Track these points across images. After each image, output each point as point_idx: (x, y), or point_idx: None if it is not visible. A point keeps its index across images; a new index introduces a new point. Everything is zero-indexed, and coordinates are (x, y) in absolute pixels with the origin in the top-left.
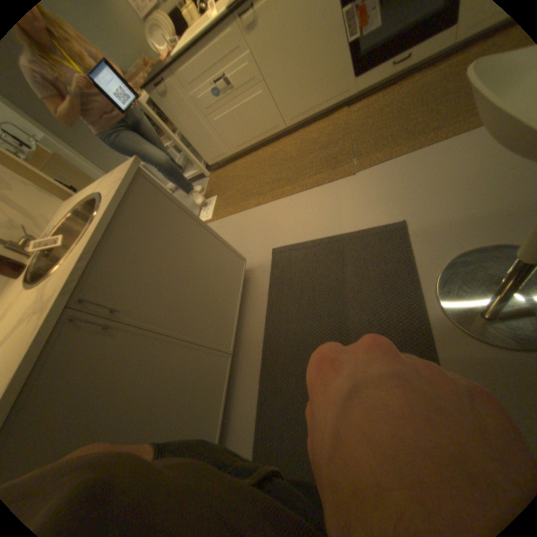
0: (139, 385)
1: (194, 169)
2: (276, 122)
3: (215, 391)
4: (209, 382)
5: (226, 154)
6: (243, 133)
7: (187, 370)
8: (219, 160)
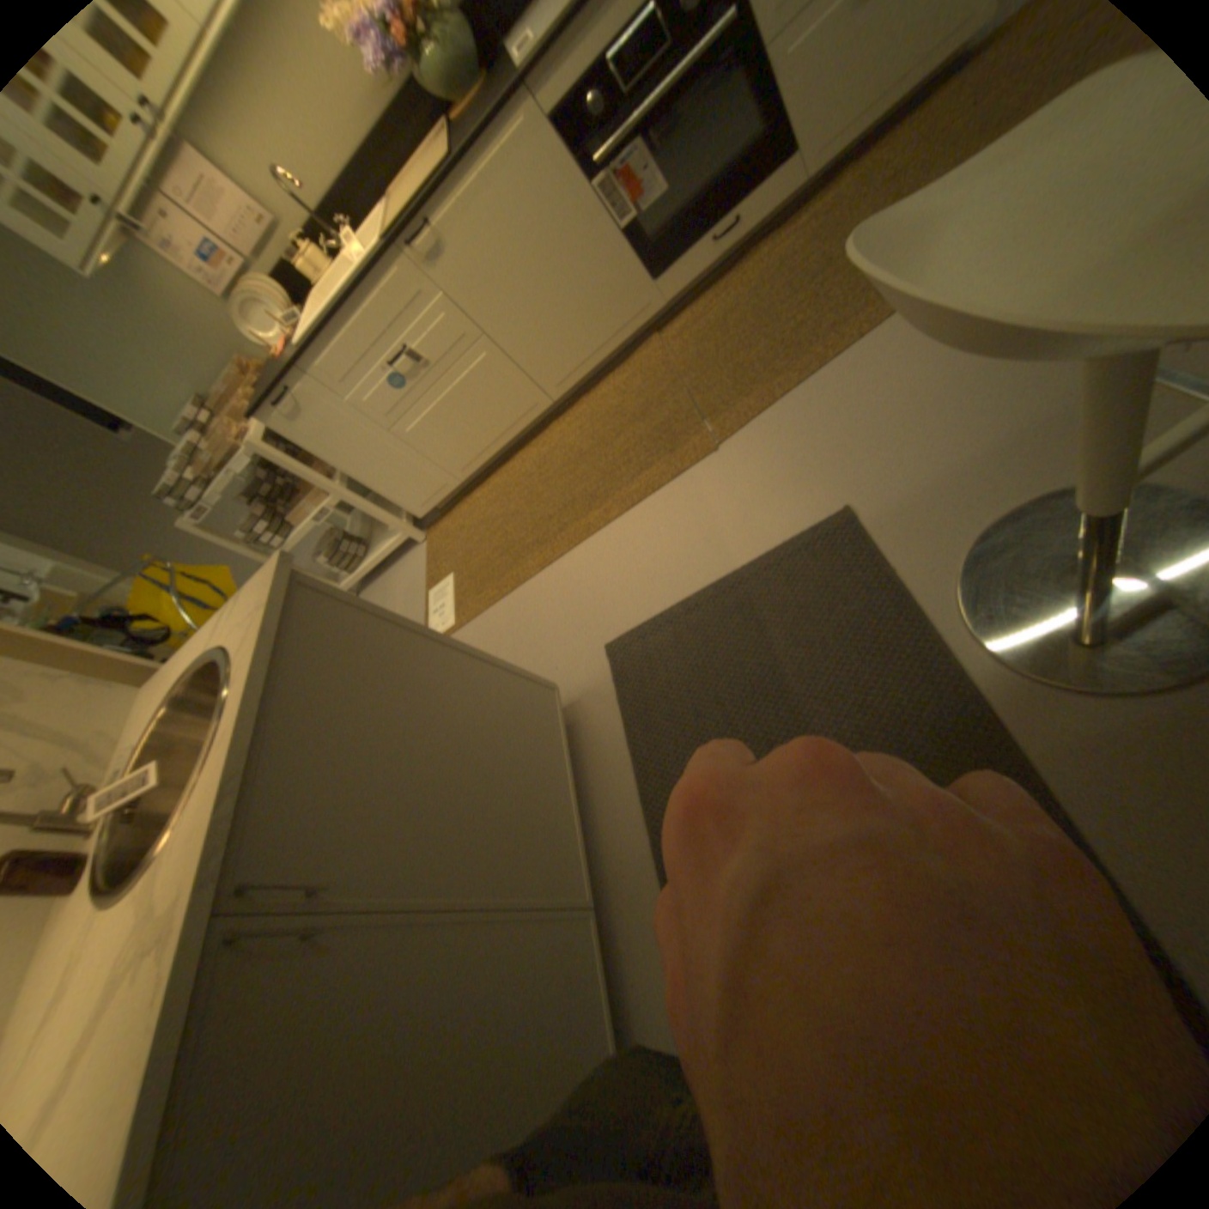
0: (415, 1051)
1: (393, 534)
2: (532, 400)
3: (584, 1012)
4: (566, 993)
5: (450, 487)
6: (473, 439)
7: (509, 979)
8: (439, 503)
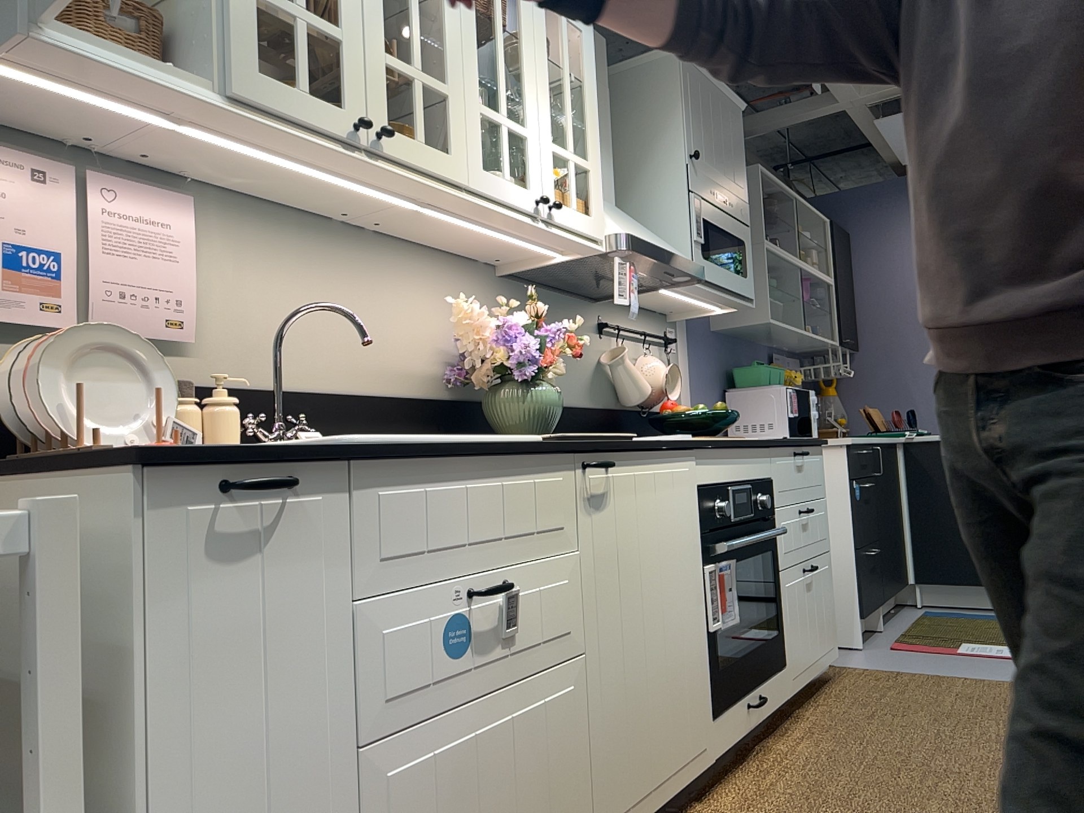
0: None
1: None
2: None
3: None
4: None
5: None
6: None
7: None
8: None
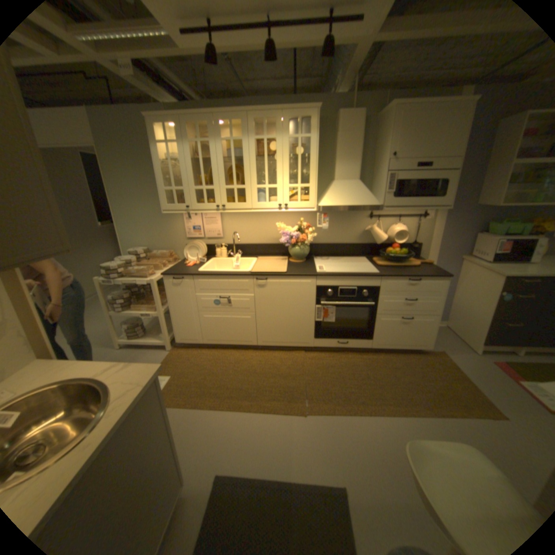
0: None
1: (158, 339)
2: (250, 339)
3: None
4: None
5: (196, 342)
6: (221, 334)
7: None
8: (187, 343)
